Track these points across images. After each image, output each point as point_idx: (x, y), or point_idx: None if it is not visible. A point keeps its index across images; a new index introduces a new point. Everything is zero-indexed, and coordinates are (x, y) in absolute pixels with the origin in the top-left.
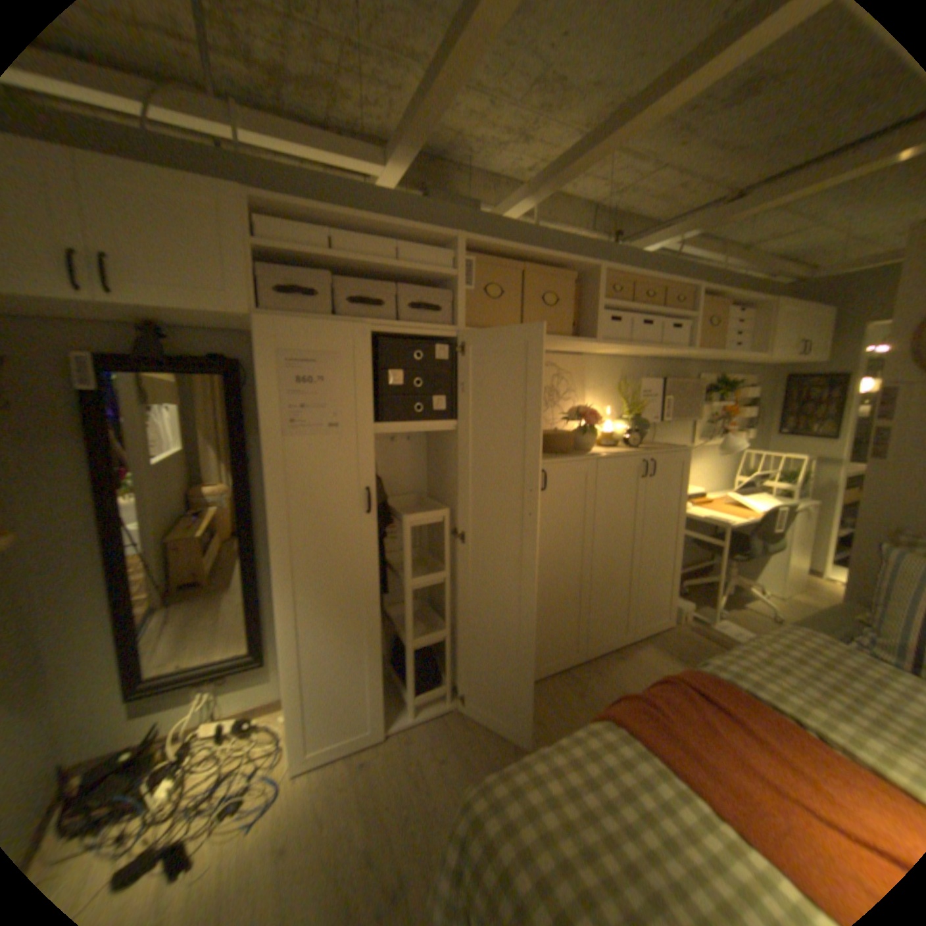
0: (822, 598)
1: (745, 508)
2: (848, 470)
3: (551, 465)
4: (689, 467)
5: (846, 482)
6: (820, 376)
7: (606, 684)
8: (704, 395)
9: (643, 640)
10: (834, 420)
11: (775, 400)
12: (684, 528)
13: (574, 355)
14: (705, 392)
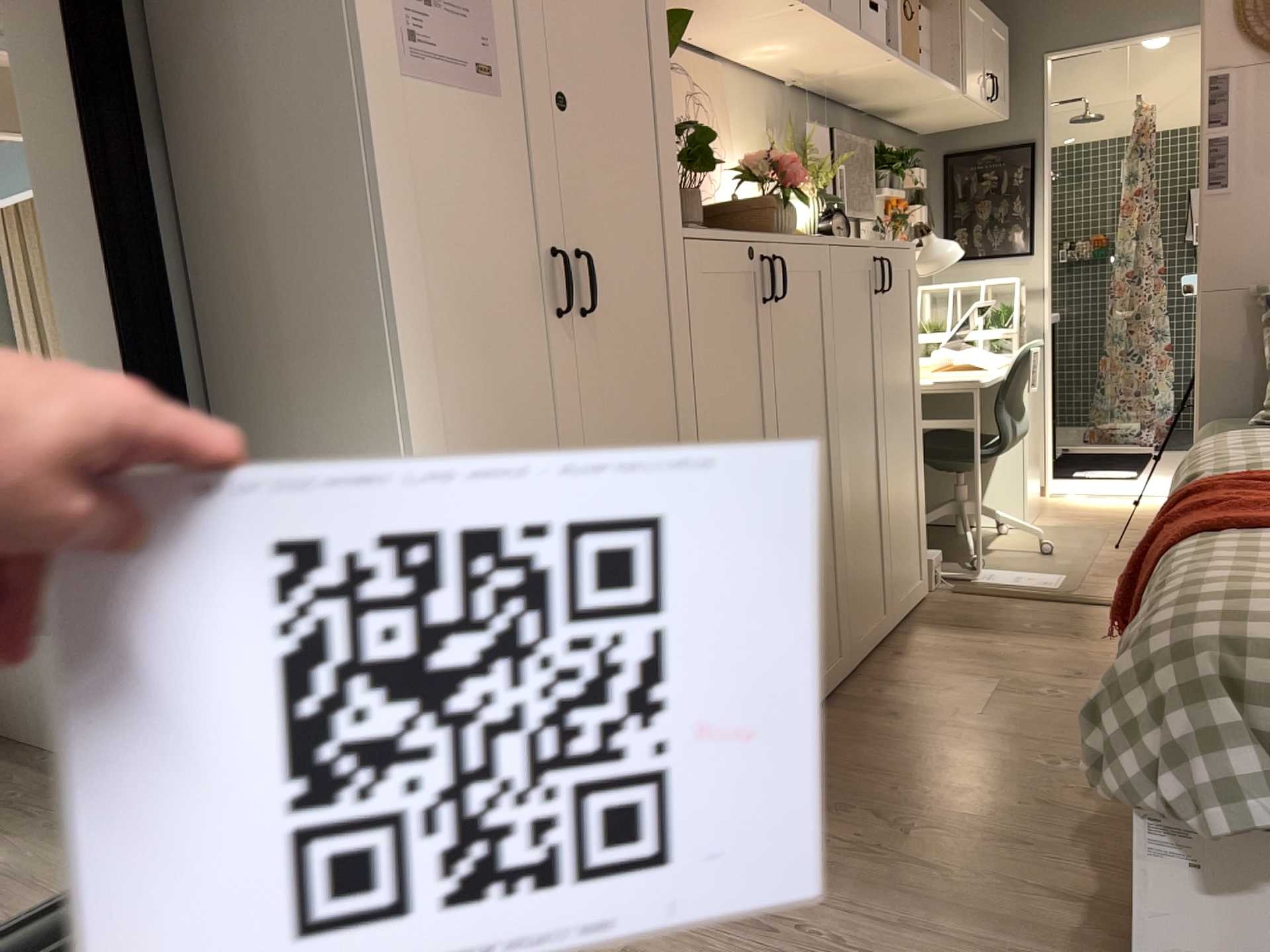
0: (1065, 513)
1: (966, 368)
2: (1051, 303)
3: (783, 244)
4: (917, 280)
5: (1051, 323)
6: (991, 152)
7: (913, 690)
8: (865, 175)
9: (902, 622)
10: (1022, 222)
11: (930, 202)
12: (922, 399)
13: (707, 56)
14: (867, 169)
